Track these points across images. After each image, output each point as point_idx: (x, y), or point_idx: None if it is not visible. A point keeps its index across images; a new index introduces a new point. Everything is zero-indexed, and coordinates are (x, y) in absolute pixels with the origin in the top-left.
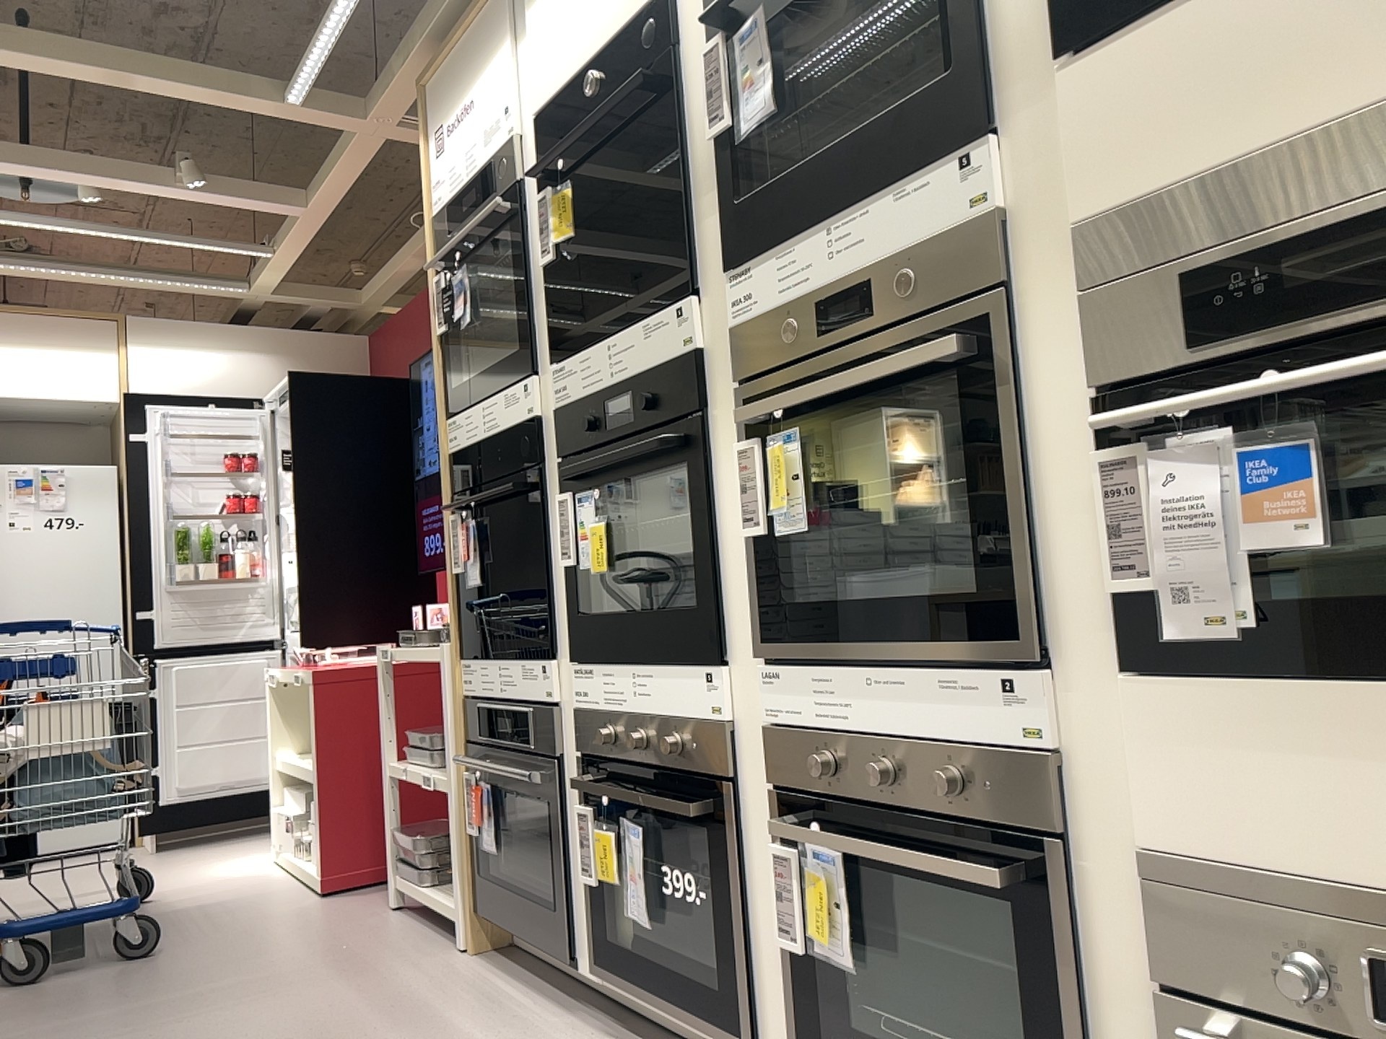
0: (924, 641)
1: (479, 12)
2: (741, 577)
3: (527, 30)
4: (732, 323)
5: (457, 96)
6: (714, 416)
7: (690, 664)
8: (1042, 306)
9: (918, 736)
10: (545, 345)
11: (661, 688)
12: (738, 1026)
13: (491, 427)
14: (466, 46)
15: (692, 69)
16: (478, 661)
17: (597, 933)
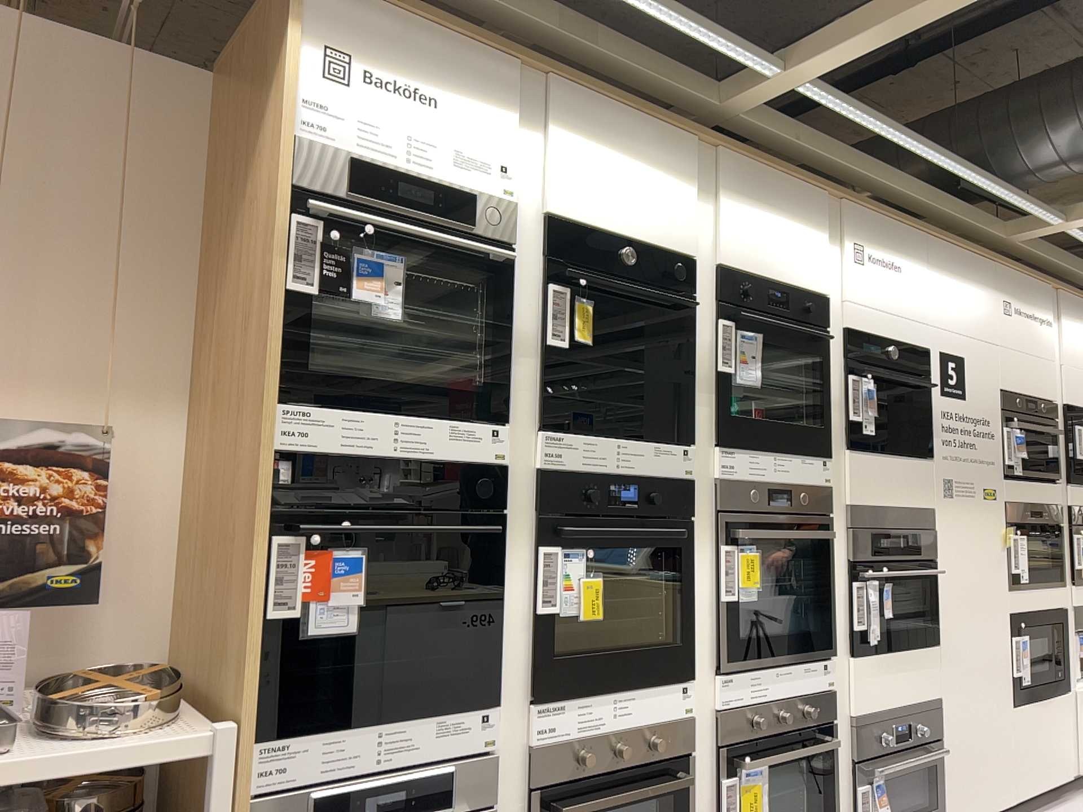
0: (801, 652)
1: (476, 43)
2: (704, 624)
3: (554, 140)
4: (717, 476)
5: (405, 67)
6: (695, 524)
7: (670, 682)
8: (835, 526)
9: (794, 695)
10: (523, 406)
11: (643, 704)
12: None
13: (418, 453)
14: (438, 42)
15: (706, 319)
16: (315, 736)
17: None
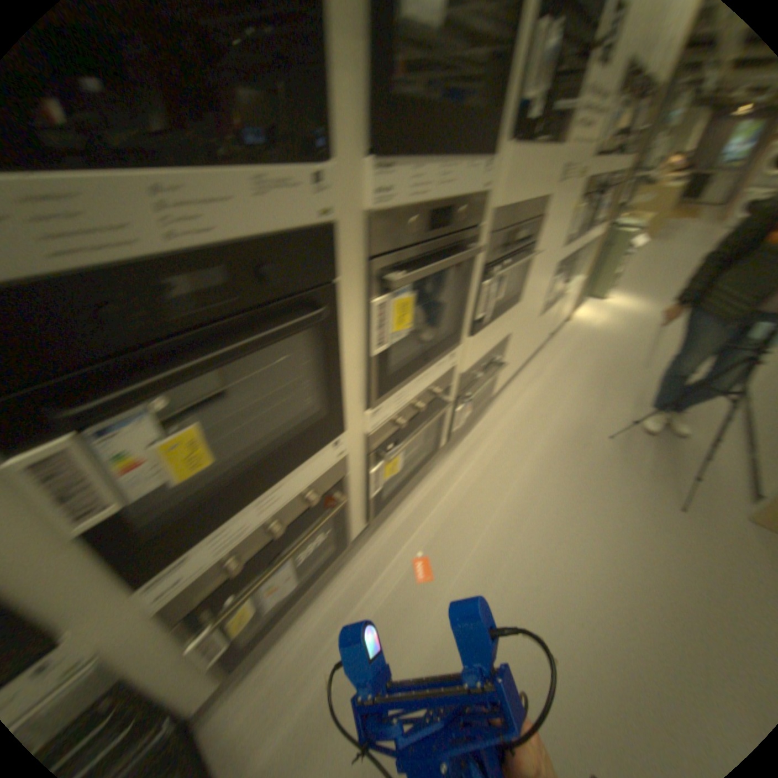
0: (439, 355)
1: None
2: (357, 377)
3: None
4: (373, 205)
5: None
6: (343, 280)
7: (323, 445)
8: (484, 233)
9: (429, 386)
10: None
11: (296, 479)
12: (343, 546)
13: None
14: None
15: None
16: None
17: (225, 660)
